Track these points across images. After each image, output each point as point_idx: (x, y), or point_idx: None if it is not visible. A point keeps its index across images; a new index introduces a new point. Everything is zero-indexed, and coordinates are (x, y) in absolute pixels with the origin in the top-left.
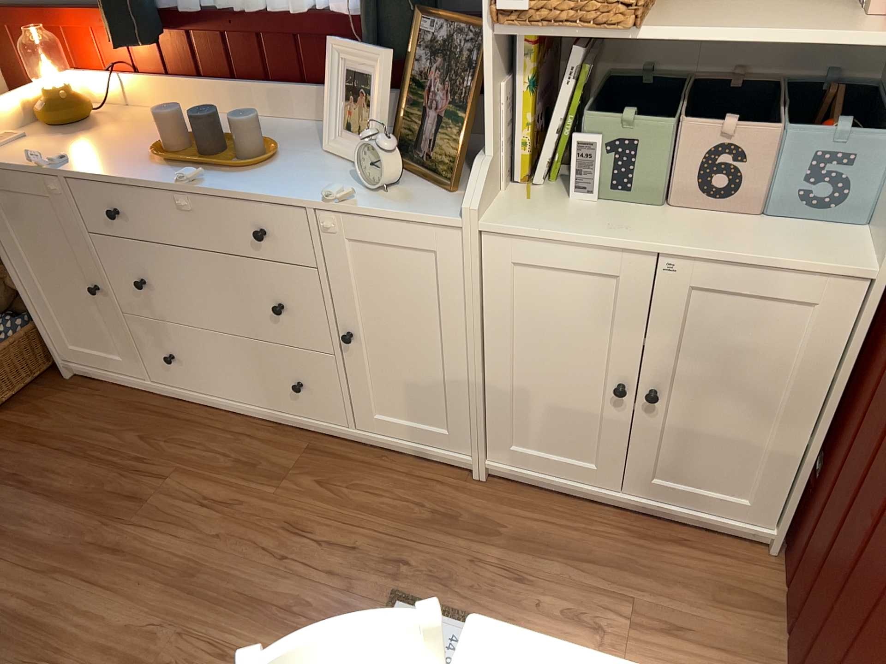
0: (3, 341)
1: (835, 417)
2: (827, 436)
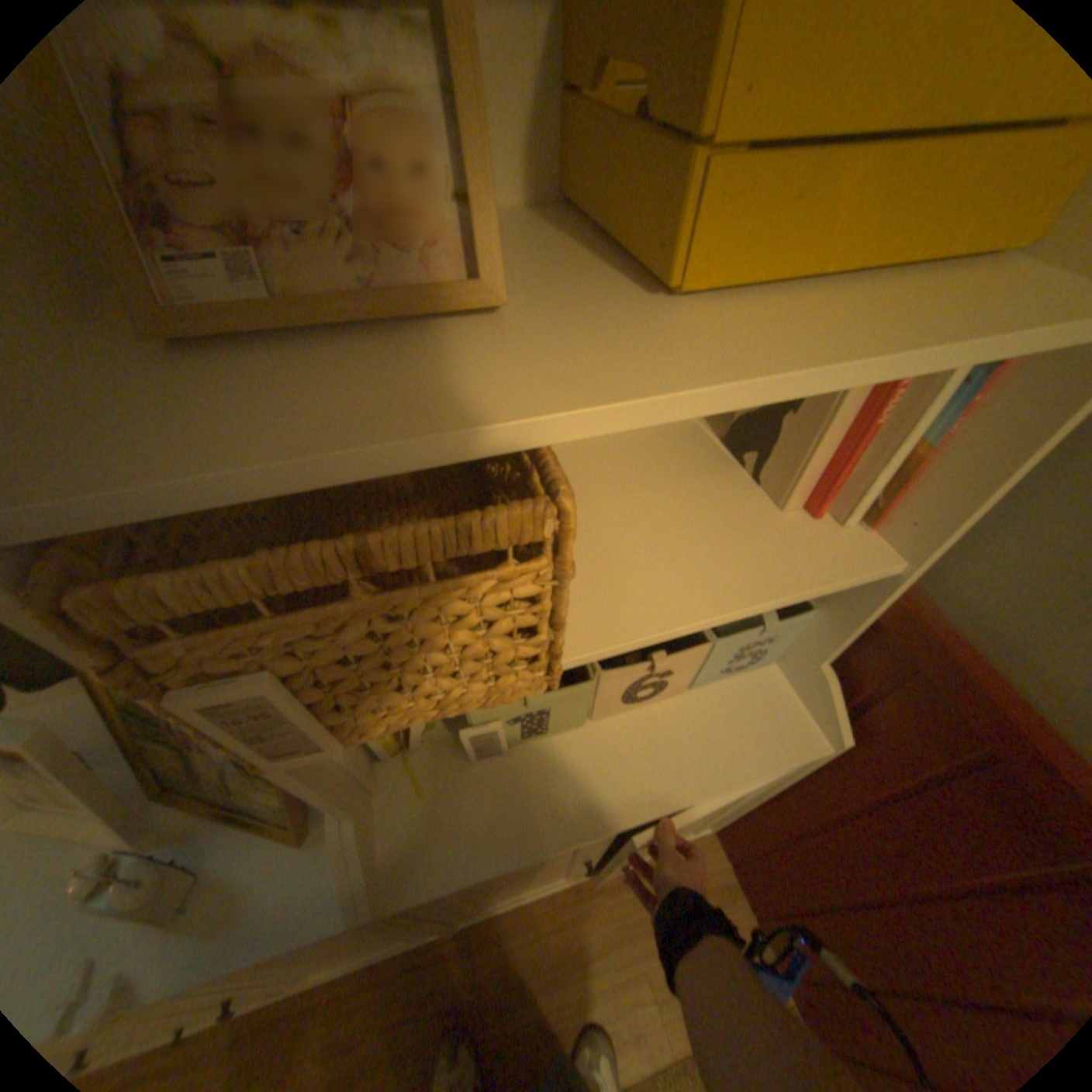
0: None
1: (780, 800)
2: (771, 806)
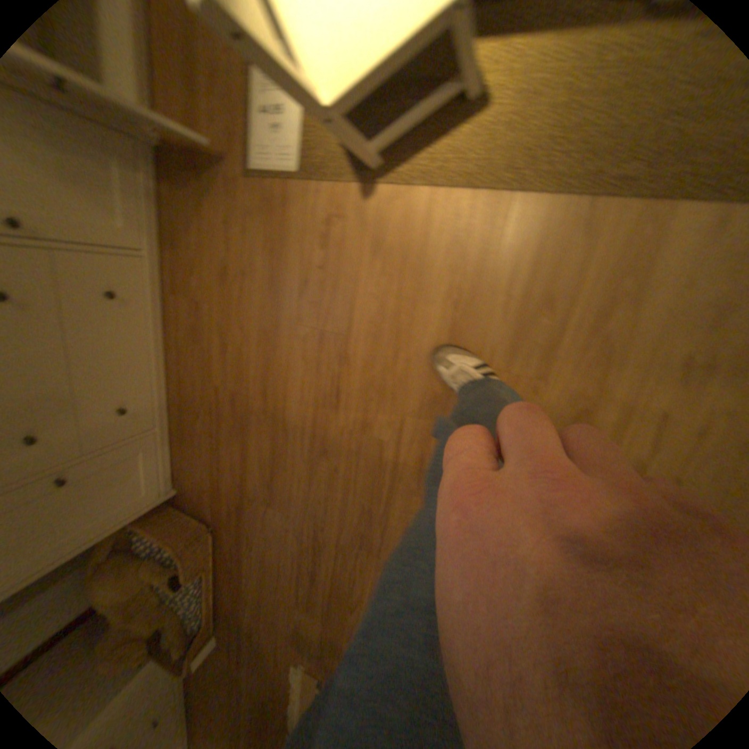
0: (145, 548)
1: None
2: None
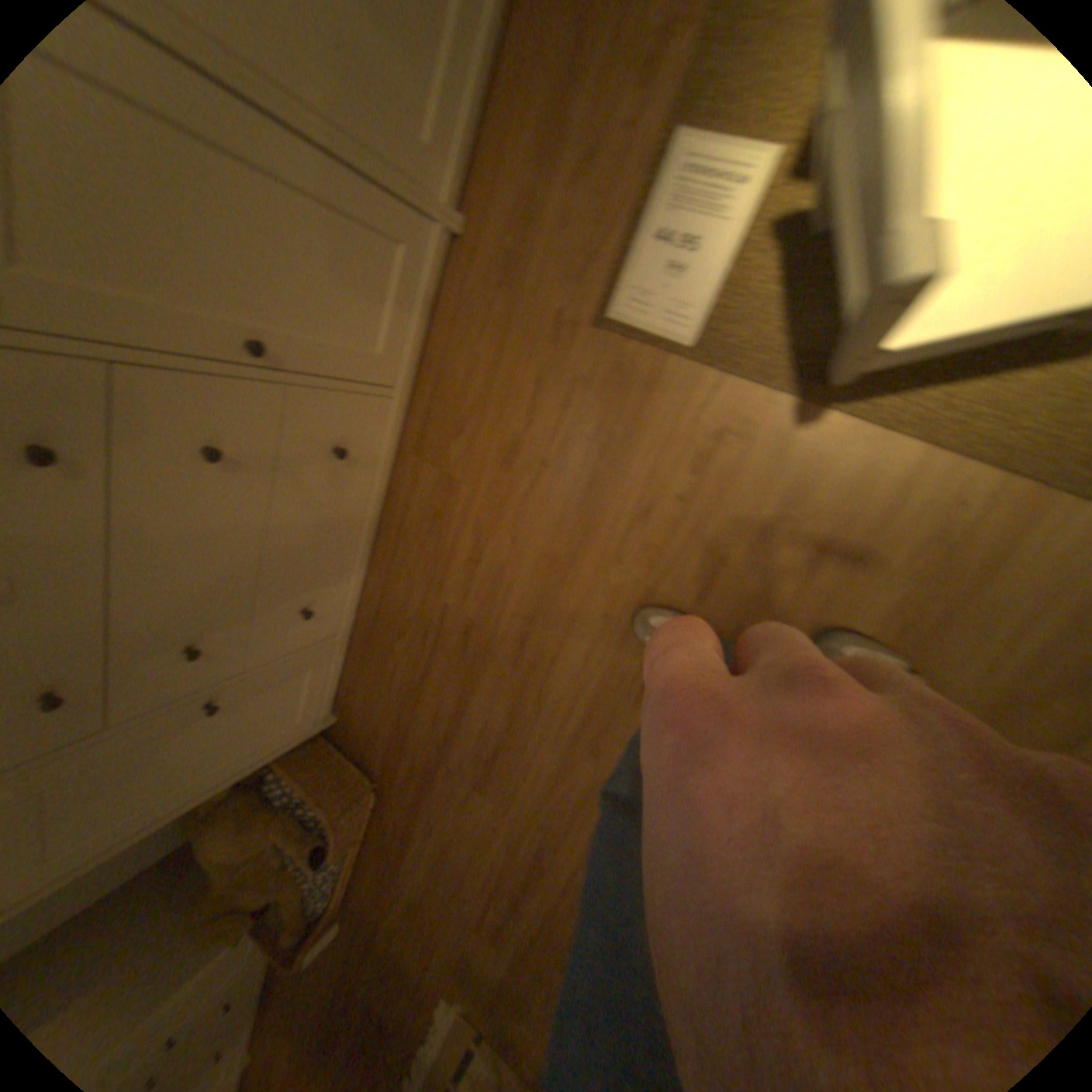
0: (283, 795)
1: None
2: None
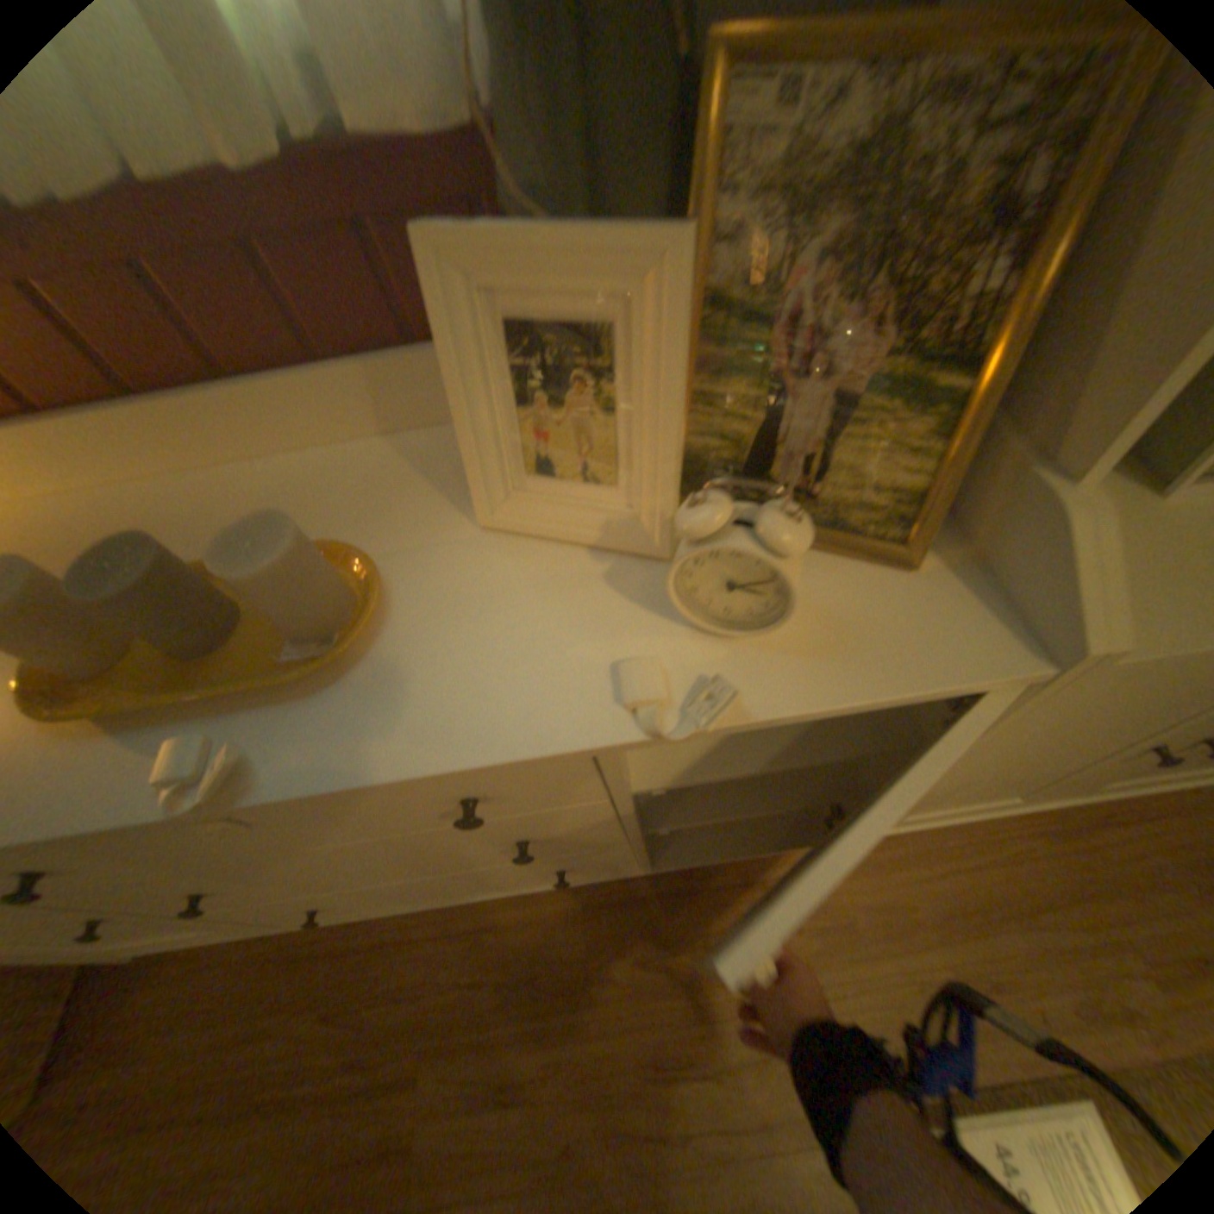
0: None
1: None
2: None
